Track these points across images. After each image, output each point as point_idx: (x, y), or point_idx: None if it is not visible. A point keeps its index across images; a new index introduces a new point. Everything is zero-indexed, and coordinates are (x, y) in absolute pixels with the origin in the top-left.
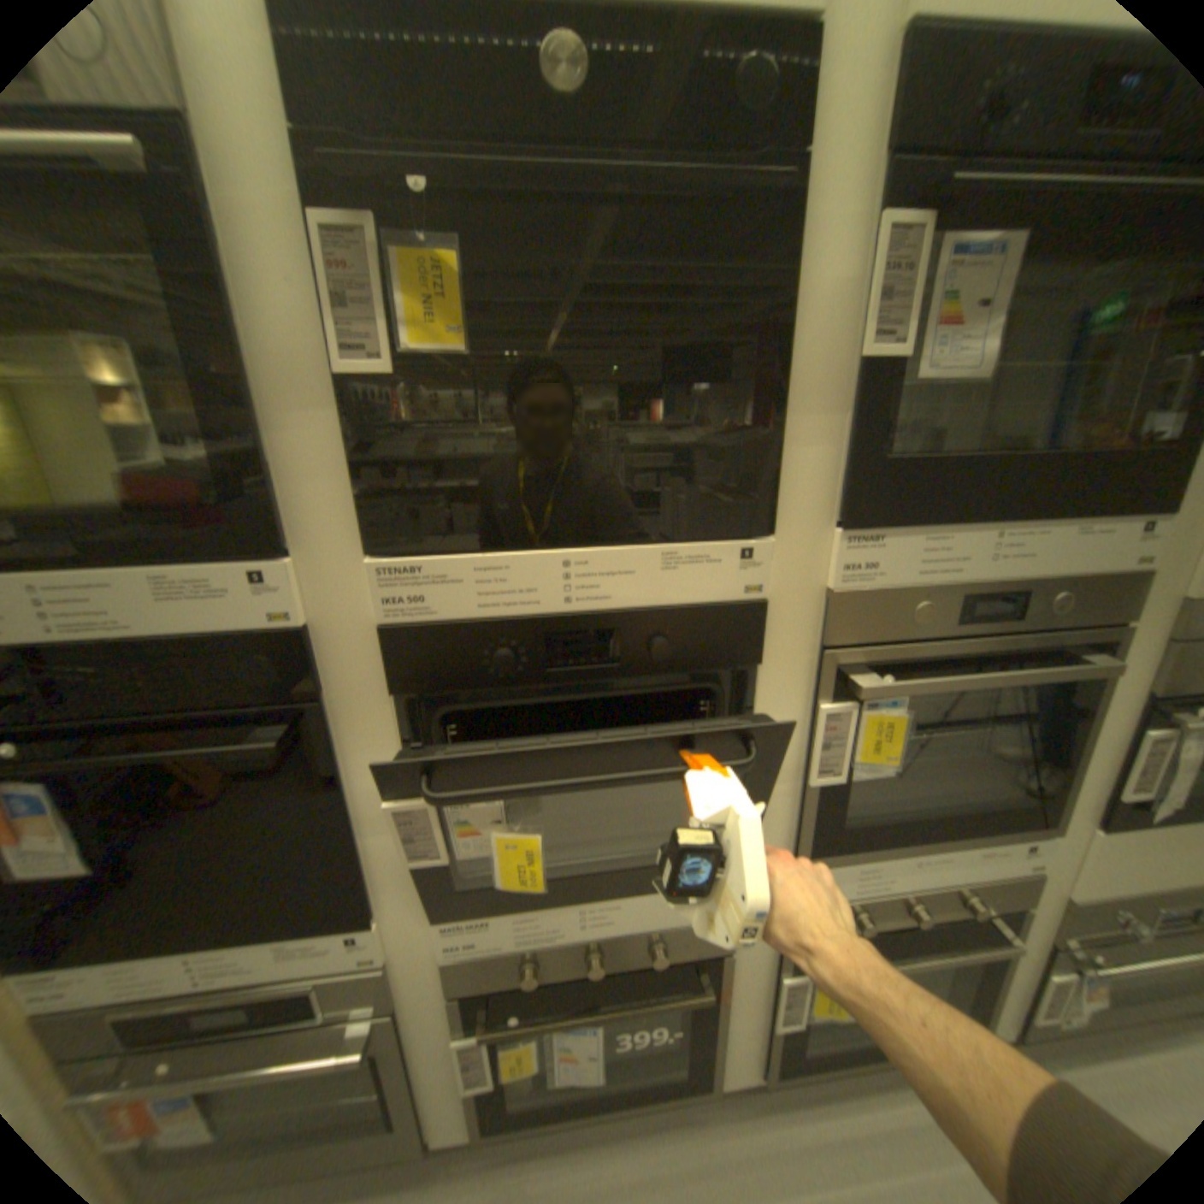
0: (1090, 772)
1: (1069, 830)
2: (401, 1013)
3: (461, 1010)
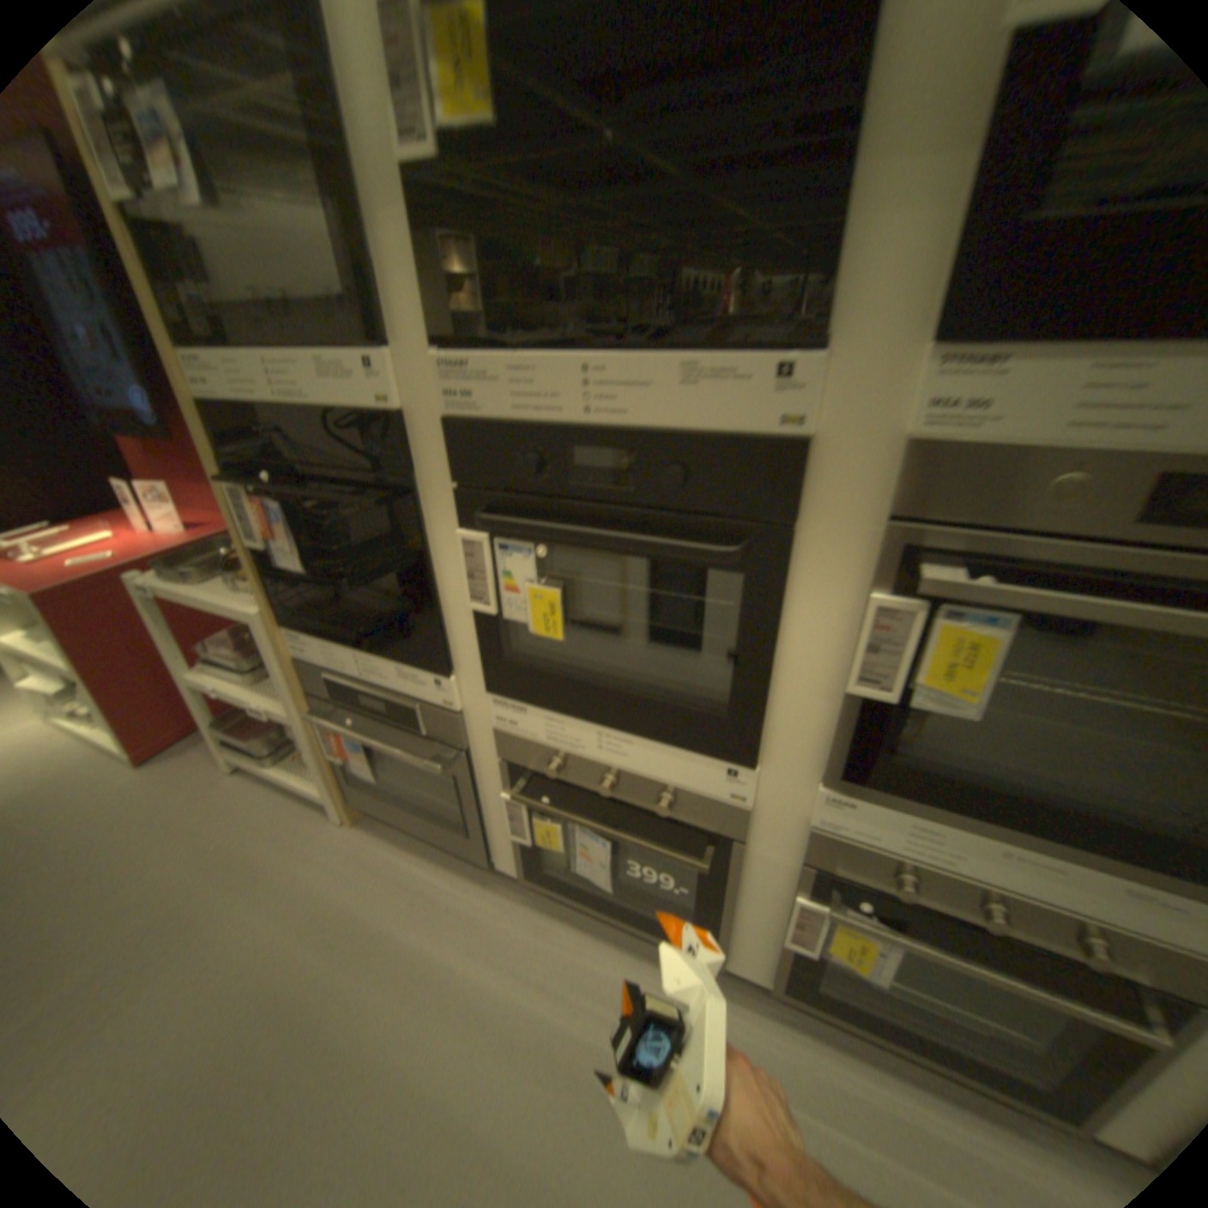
0: None
1: None
2: (475, 755)
3: (512, 772)
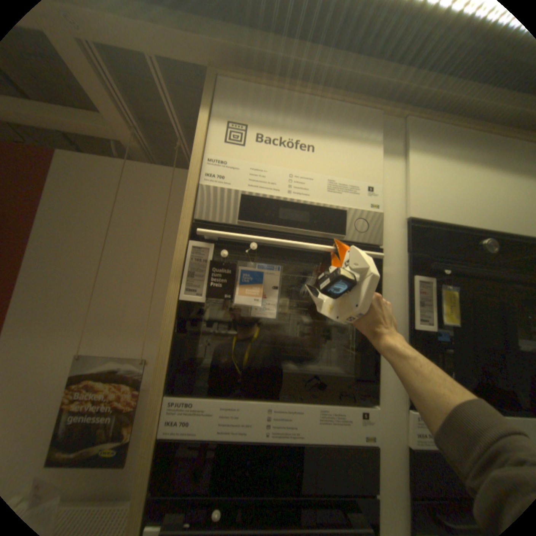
0: None
1: None
2: None
3: None
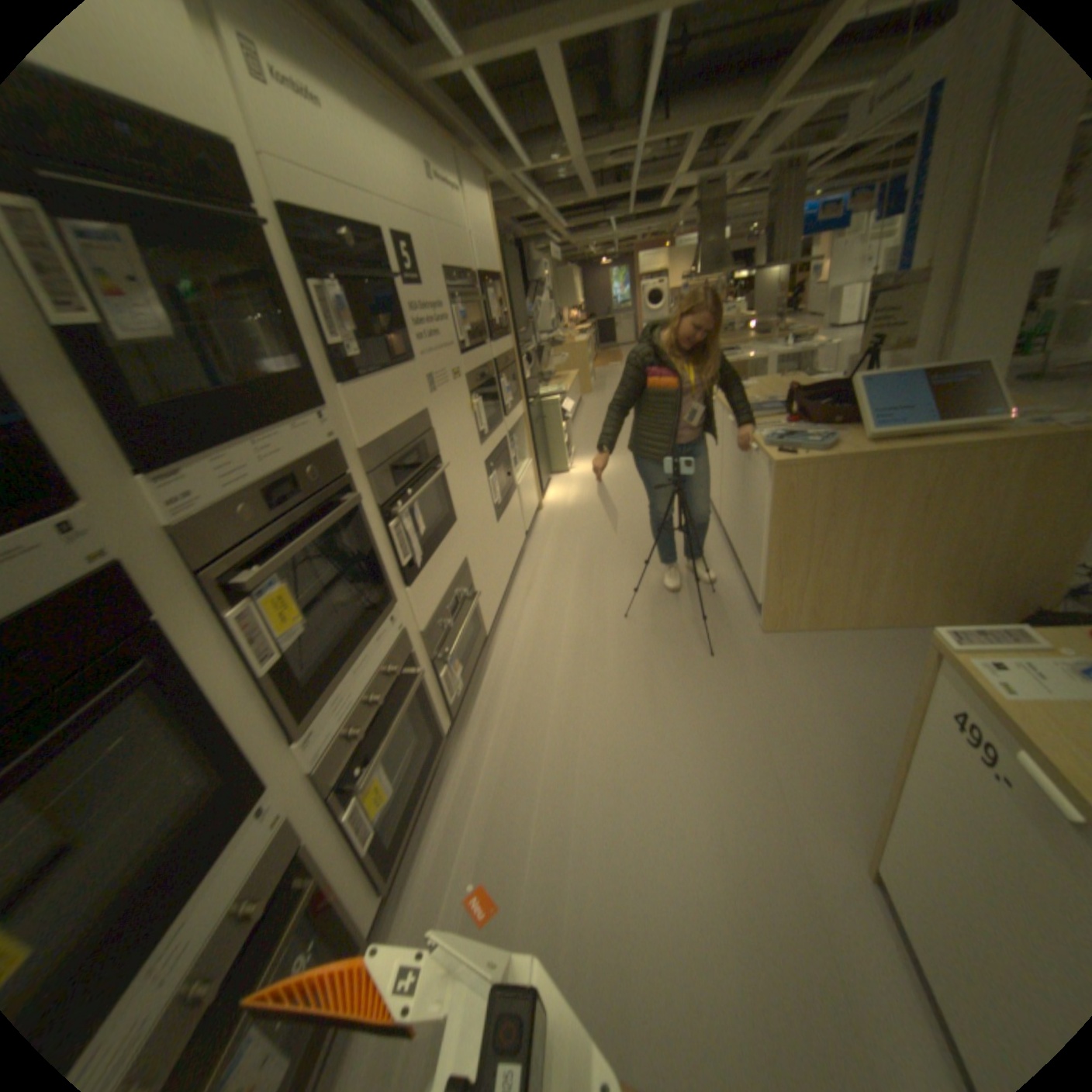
0: (382, 562)
1: (395, 599)
2: None
3: None
